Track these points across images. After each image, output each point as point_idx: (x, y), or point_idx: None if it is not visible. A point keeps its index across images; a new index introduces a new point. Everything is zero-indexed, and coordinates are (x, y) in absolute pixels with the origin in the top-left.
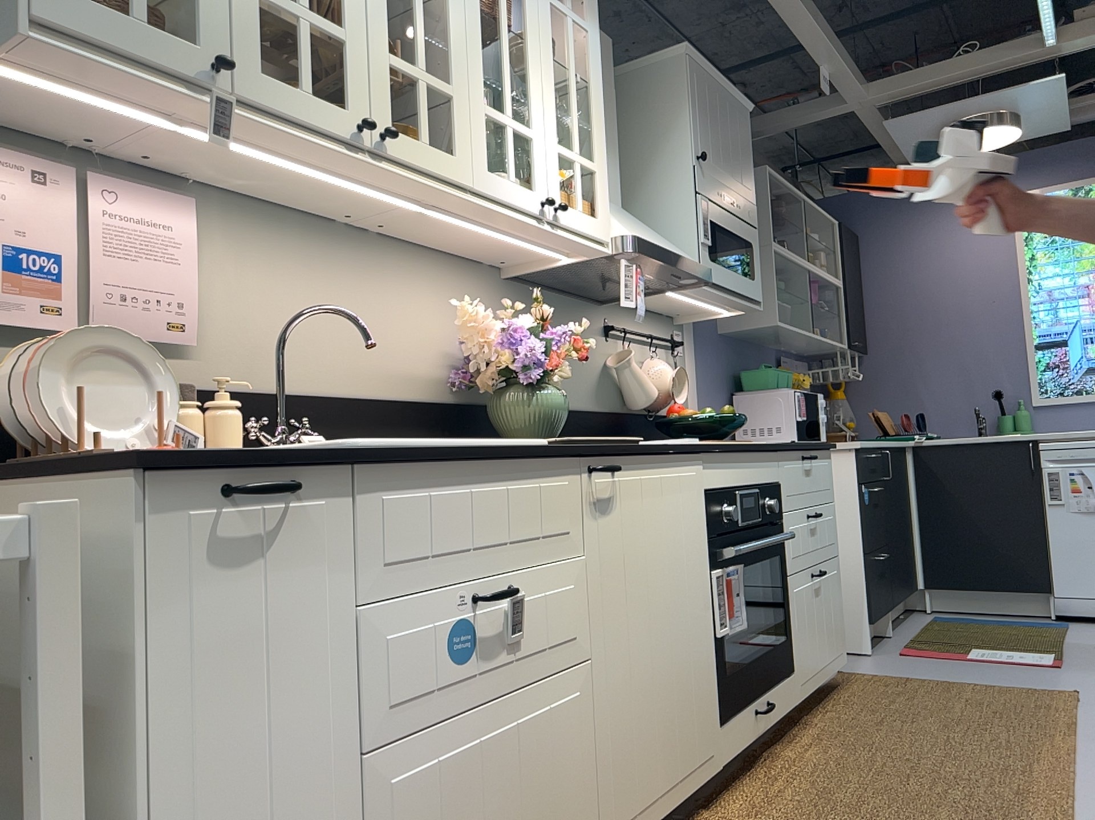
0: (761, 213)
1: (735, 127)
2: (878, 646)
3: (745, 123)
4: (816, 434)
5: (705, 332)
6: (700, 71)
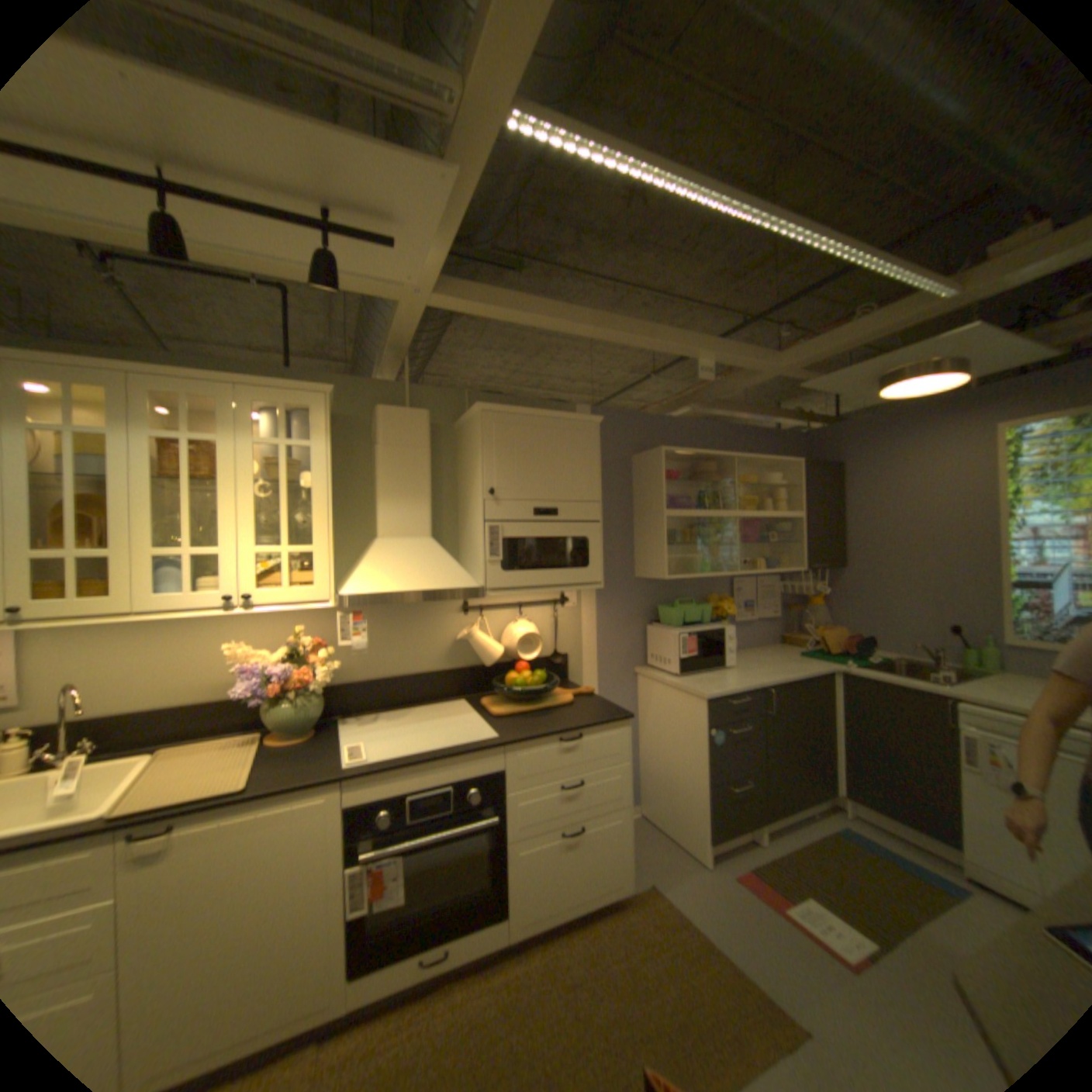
0: (657, 485)
1: (565, 444)
2: (732, 860)
3: (584, 436)
4: (713, 663)
5: (610, 580)
6: (502, 417)
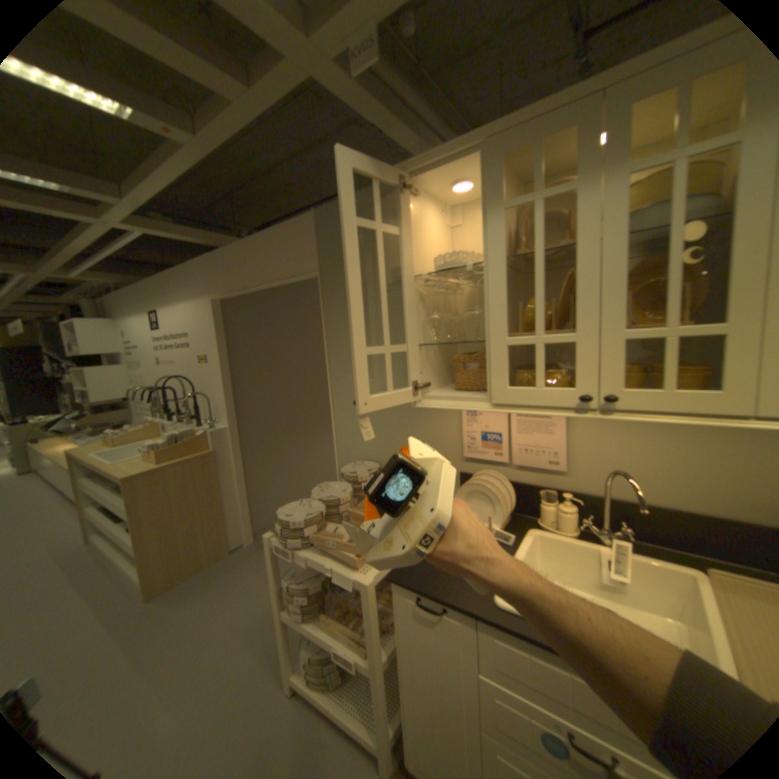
0: None
1: None
2: None
3: None
4: None
5: None
6: None
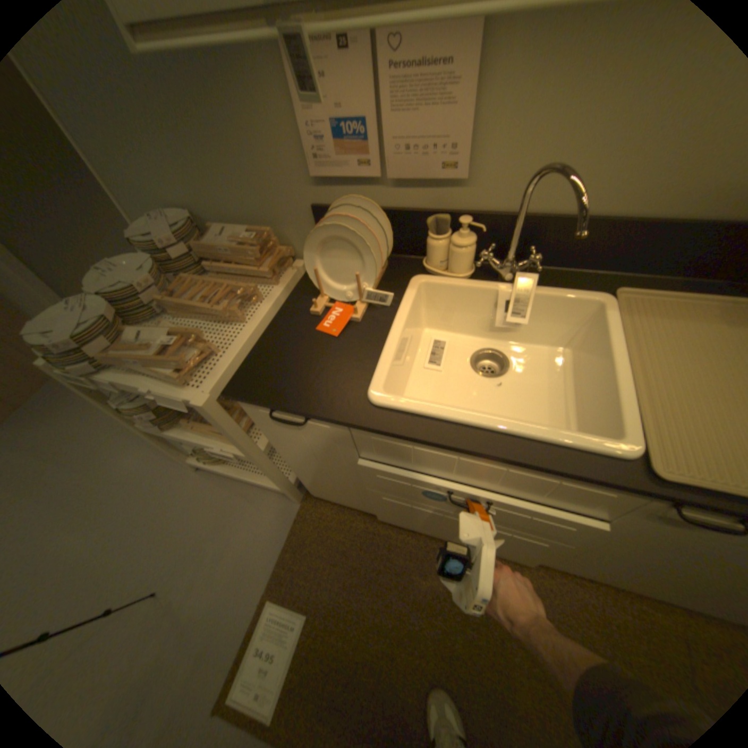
0: None
1: None
2: None
3: None
4: None
5: None
6: None
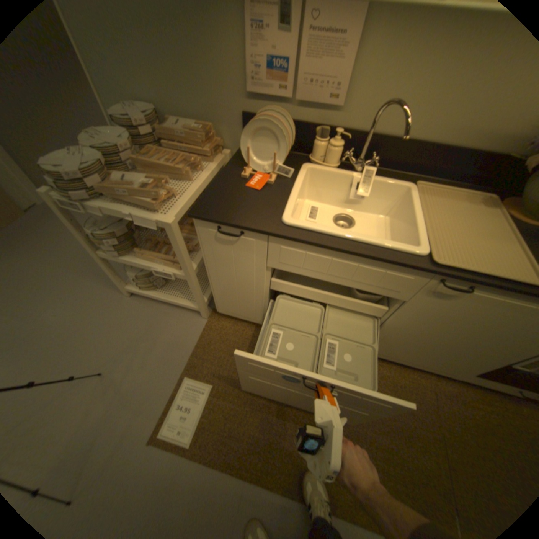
0: None
1: None
2: None
3: None
4: None
5: None
6: None
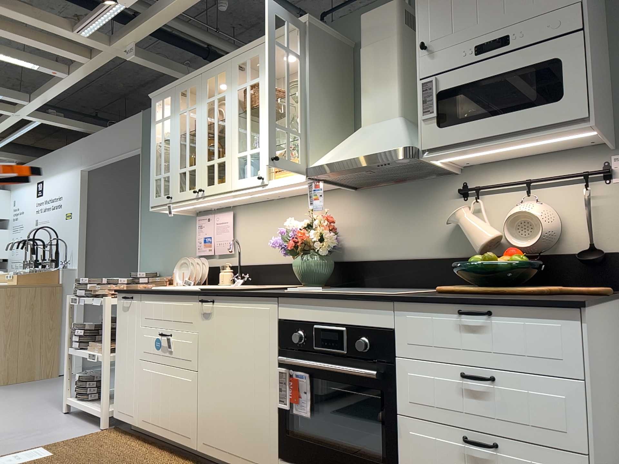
0: None
1: None
2: None
3: None
4: None
5: None
6: None
